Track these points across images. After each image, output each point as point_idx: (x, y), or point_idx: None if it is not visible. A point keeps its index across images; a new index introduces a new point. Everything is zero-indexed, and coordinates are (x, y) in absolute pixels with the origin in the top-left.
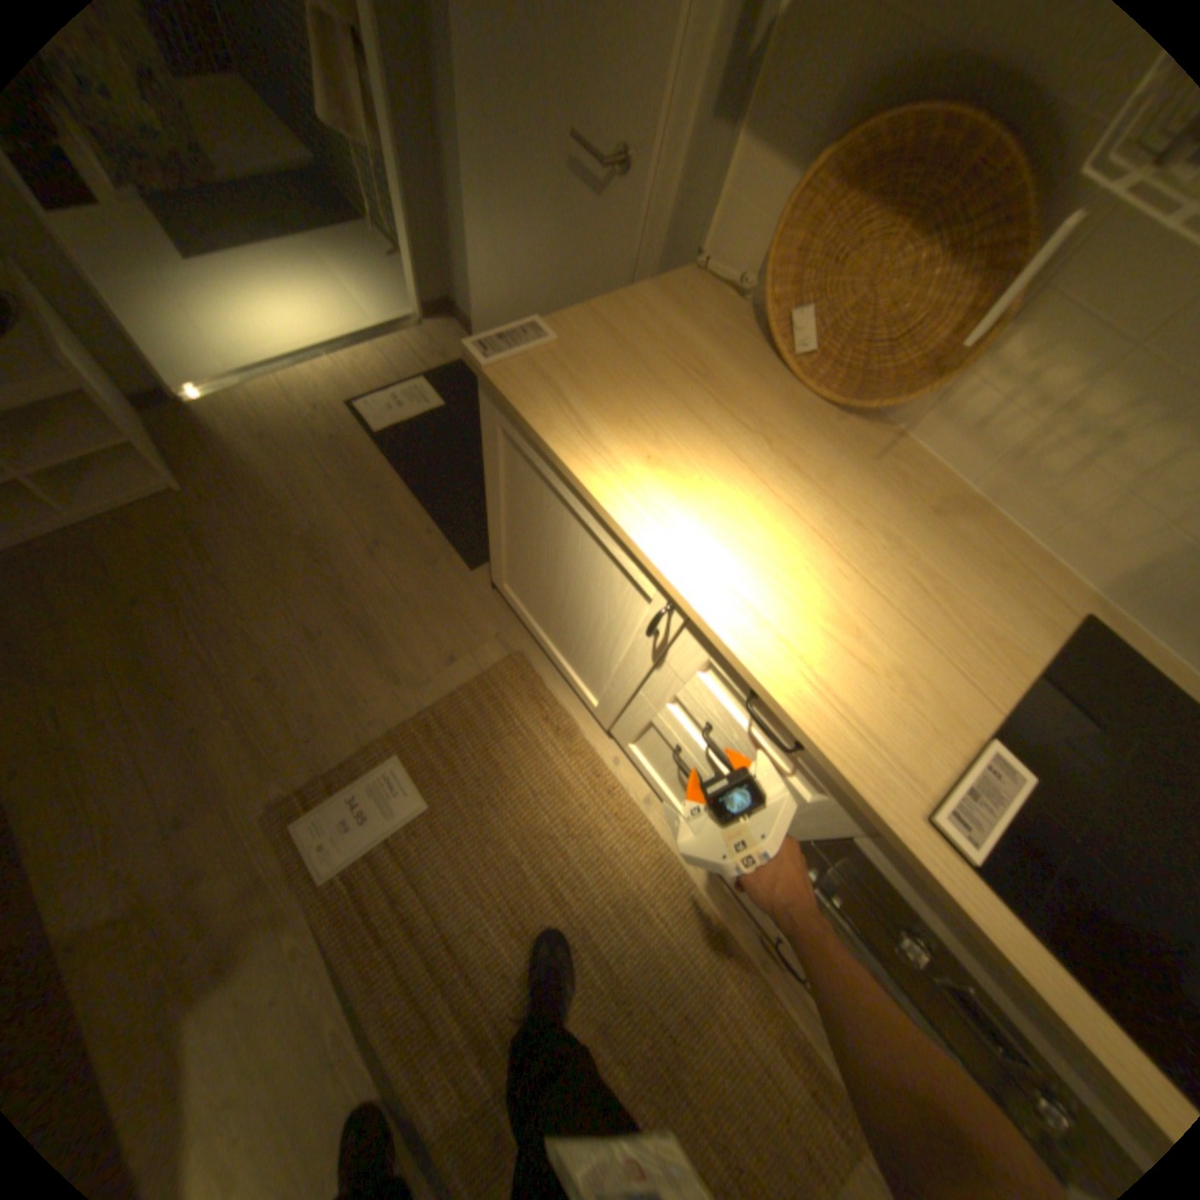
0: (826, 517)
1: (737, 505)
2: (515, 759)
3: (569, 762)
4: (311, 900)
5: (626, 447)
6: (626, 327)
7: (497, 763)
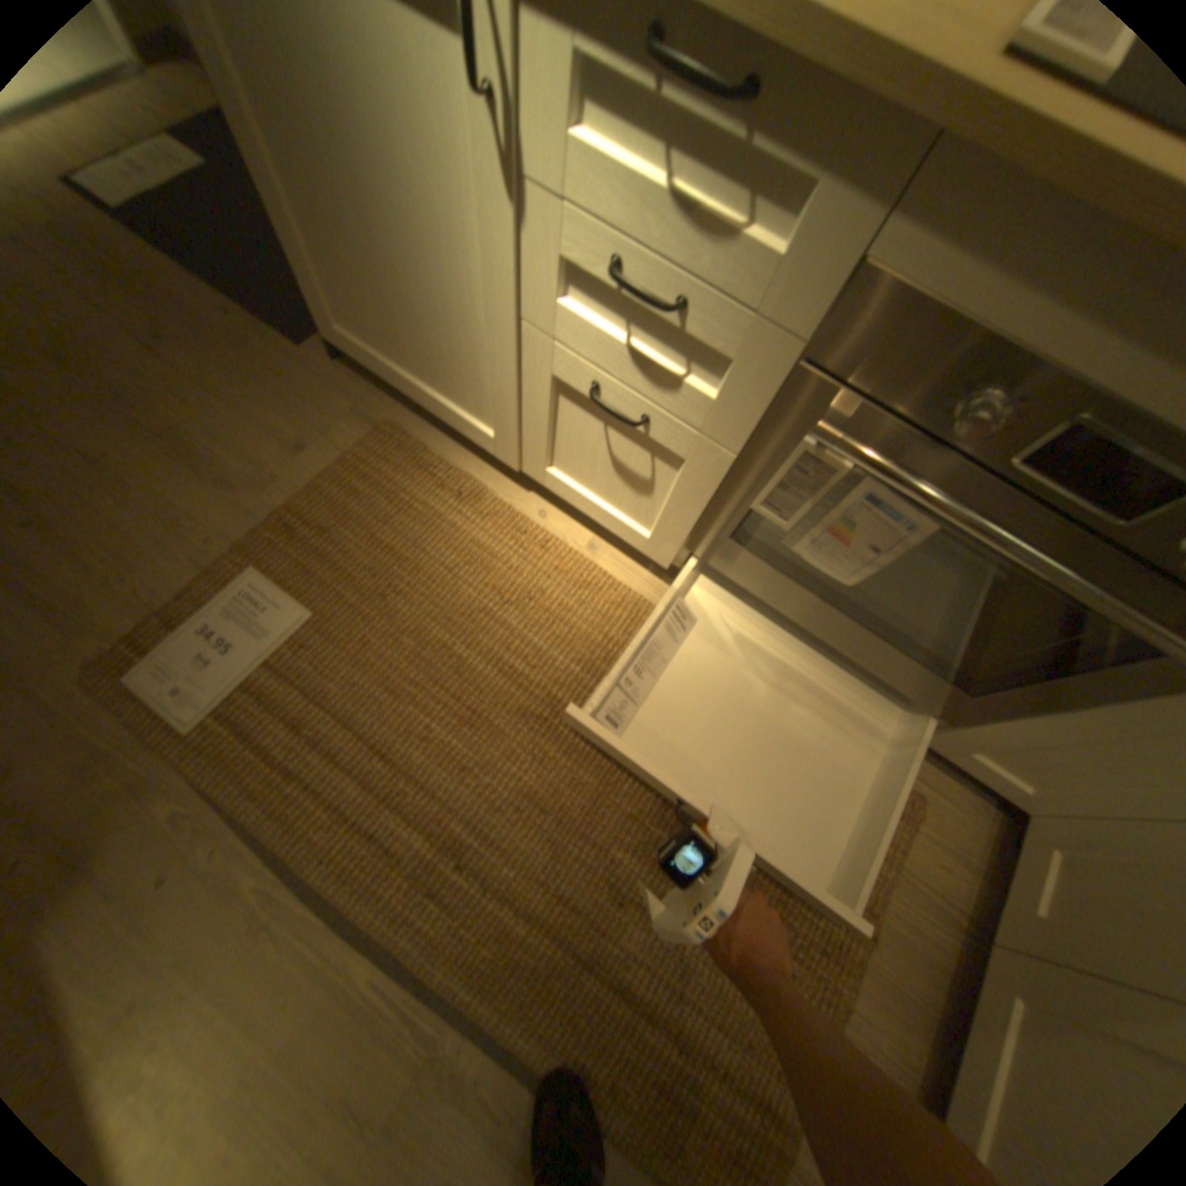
0: None
1: None
2: (416, 532)
3: (486, 521)
4: (182, 747)
5: None
6: None
7: (394, 542)
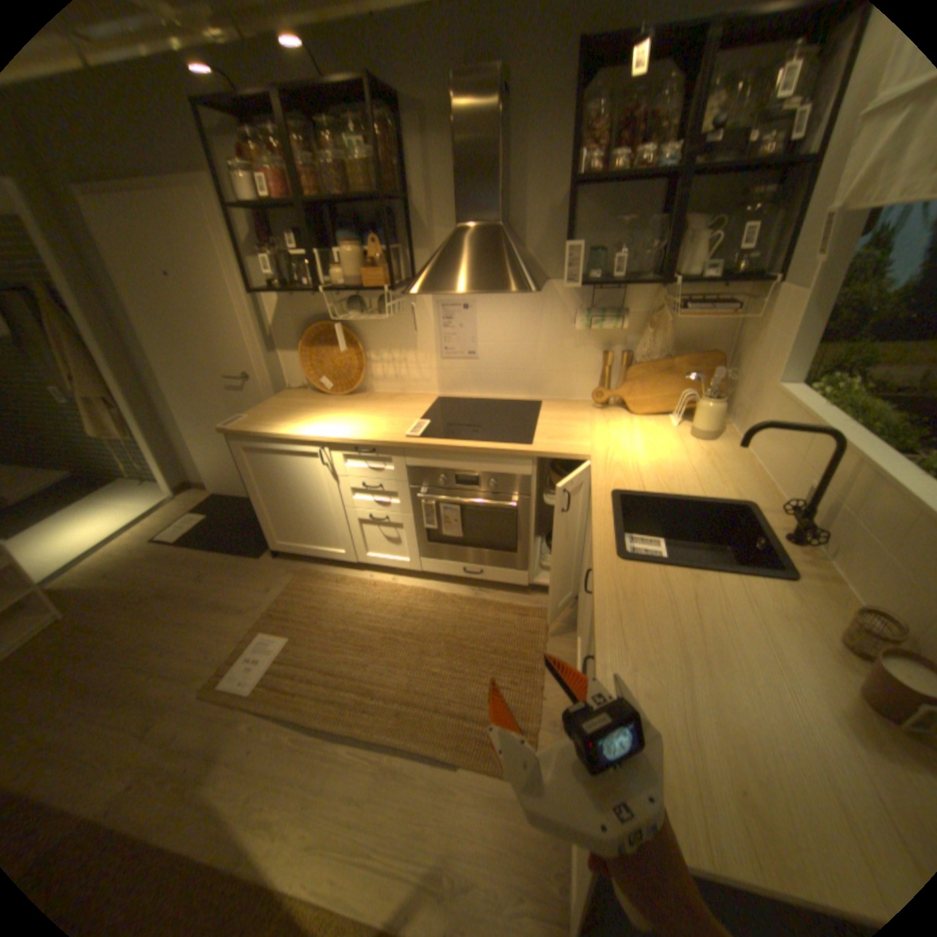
0: (355, 412)
1: (327, 419)
2: (321, 600)
3: (348, 586)
4: (246, 703)
5: (285, 424)
6: (271, 407)
7: (314, 606)
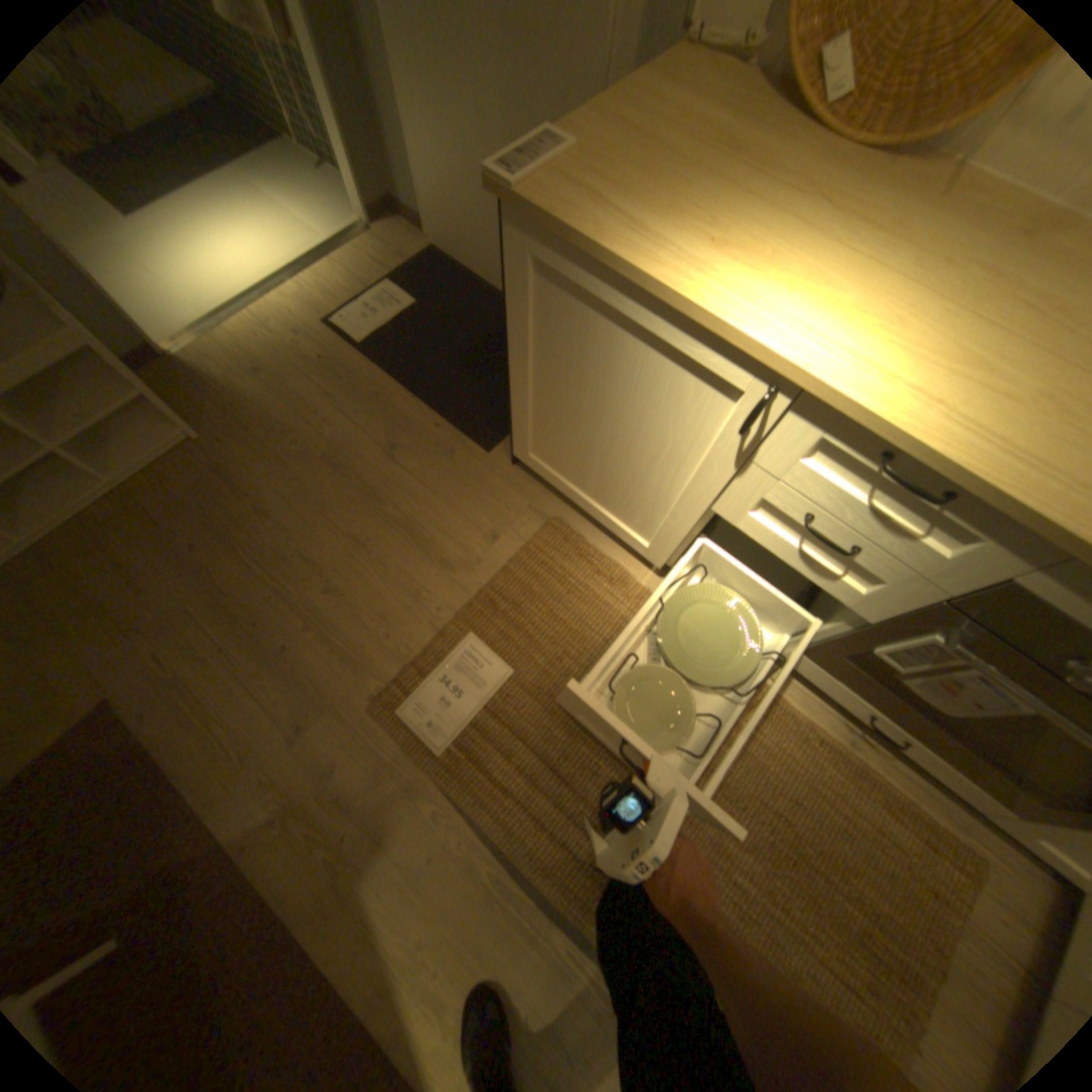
0: (917, 260)
1: (824, 266)
2: (580, 611)
3: (631, 604)
4: (436, 768)
5: (690, 232)
6: (643, 115)
7: (566, 618)
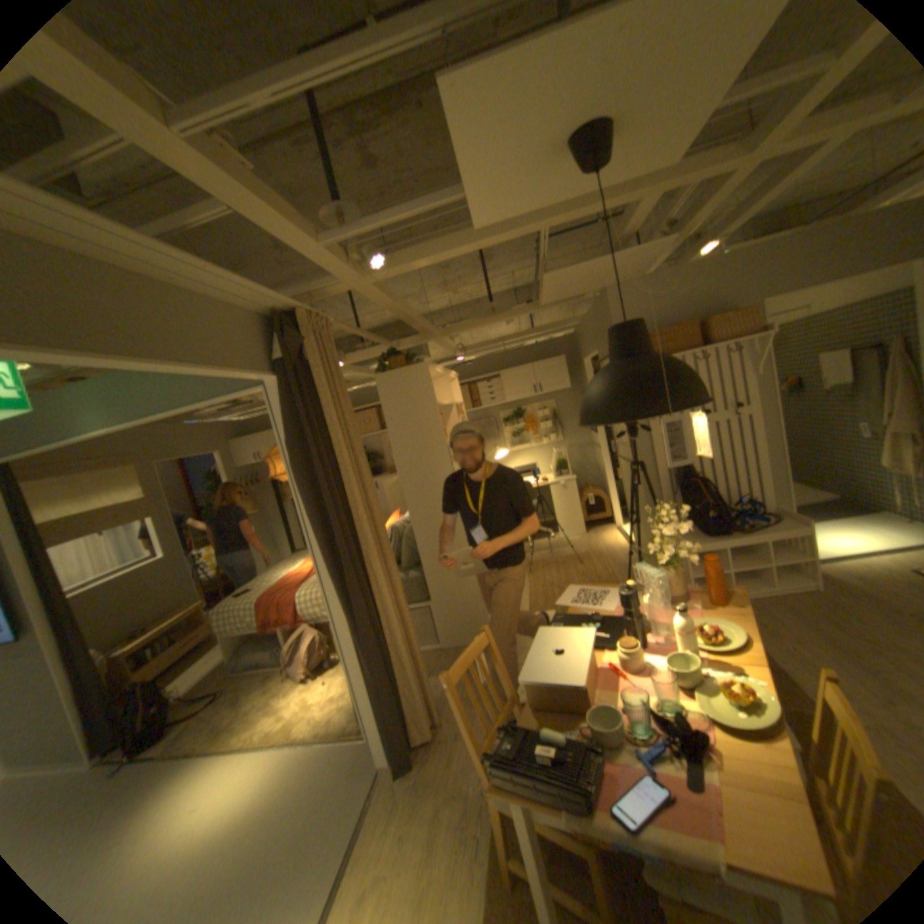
0: None
1: None
2: None
3: None
4: None
5: None
6: None
7: None
